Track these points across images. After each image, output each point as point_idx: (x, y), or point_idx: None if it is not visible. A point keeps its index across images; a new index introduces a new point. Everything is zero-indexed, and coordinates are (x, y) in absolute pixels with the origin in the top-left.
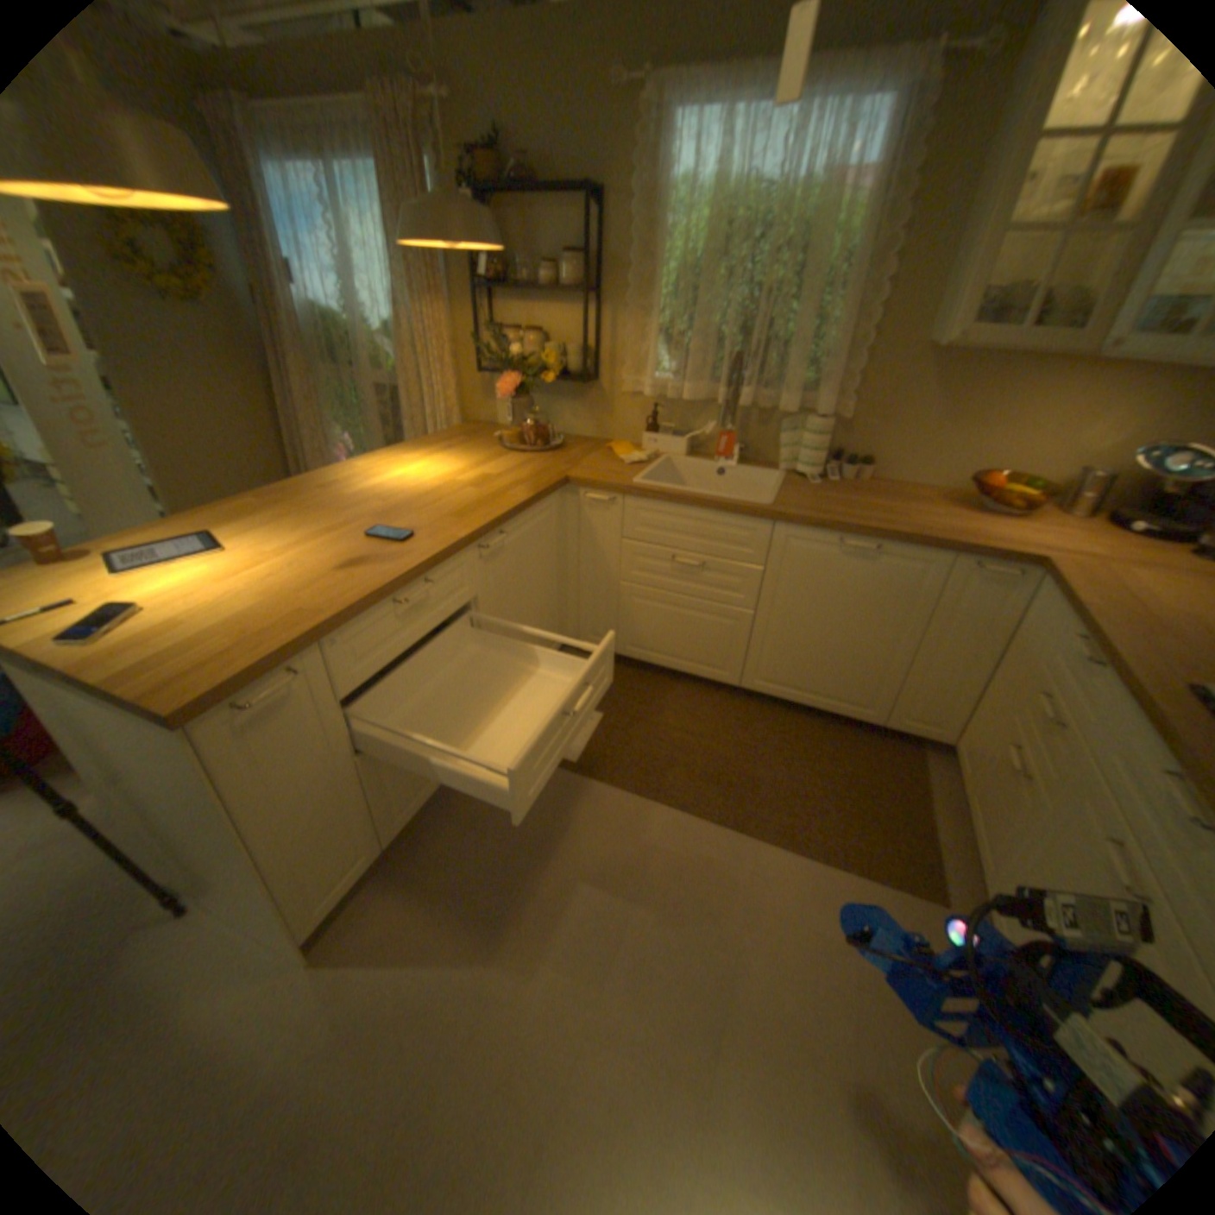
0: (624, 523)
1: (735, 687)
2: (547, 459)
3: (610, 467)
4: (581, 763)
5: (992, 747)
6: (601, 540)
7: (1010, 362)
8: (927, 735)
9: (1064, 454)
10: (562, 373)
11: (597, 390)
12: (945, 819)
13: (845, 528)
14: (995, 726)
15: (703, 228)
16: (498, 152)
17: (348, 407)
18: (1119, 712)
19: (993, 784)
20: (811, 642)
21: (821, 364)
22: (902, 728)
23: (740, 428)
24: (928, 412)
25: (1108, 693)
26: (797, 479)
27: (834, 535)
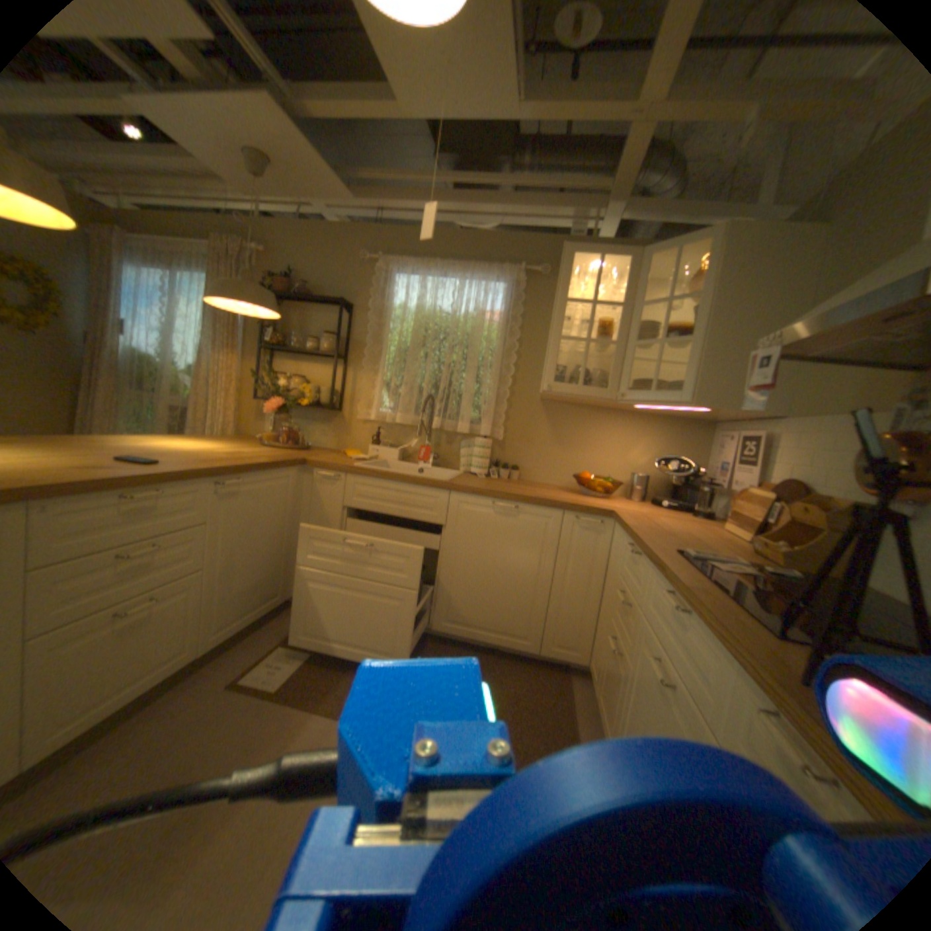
0: (346, 493)
1: (427, 630)
2: (295, 452)
3: (342, 459)
4: (279, 692)
5: (604, 651)
6: (327, 507)
7: (583, 414)
8: (568, 658)
9: (622, 467)
10: (317, 404)
11: (341, 417)
12: (584, 723)
13: (494, 494)
14: (604, 635)
15: (411, 331)
16: (291, 280)
17: (143, 420)
18: (648, 577)
19: (607, 677)
20: (480, 583)
21: (482, 408)
22: (550, 654)
23: (435, 446)
24: (545, 440)
25: (644, 570)
26: (470, 475)
27: (489, 500)
